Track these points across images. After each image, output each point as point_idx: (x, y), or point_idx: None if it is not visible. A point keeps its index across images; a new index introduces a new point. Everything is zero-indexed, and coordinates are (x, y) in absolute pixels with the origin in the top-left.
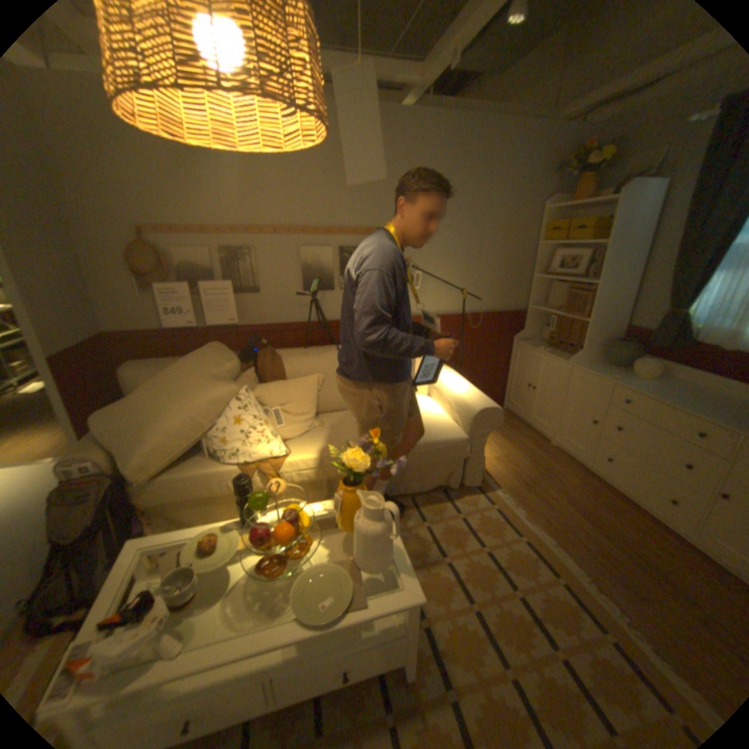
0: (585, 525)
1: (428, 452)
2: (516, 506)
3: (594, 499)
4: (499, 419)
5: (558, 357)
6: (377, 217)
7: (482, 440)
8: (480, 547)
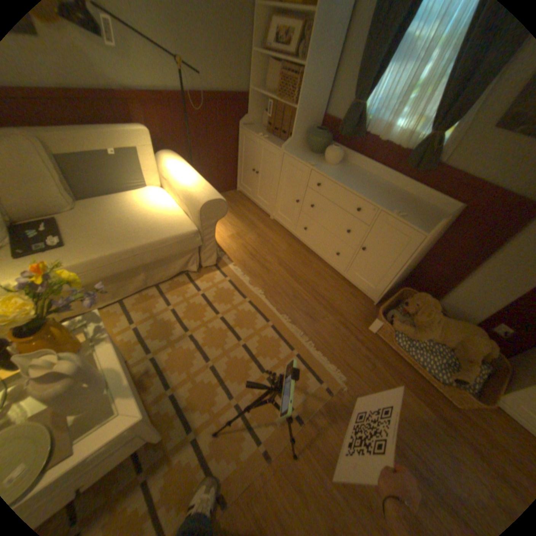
0: (287, 278)
1: (159, 250)
2: (242, 275)
3: (294, 258)
4: (223, 209)
5: (274, 145)
6: None
7: (211, 230)
8: (215, 315)
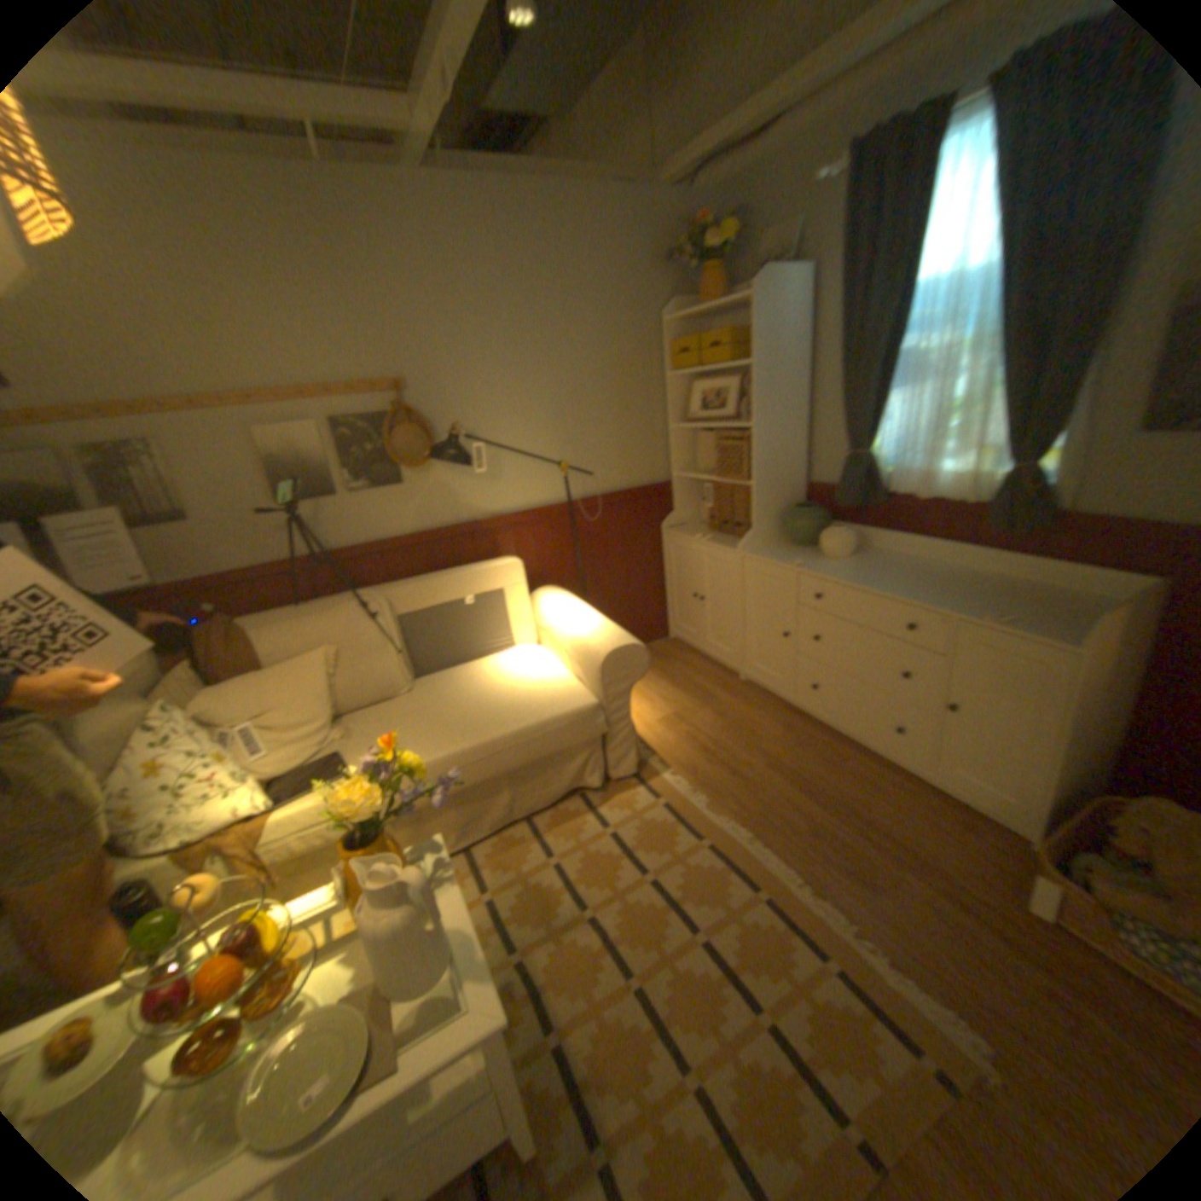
0: (790, 795)
1: (533, 742)
2: (690, 793)
3: (802, 751)
4: (639, 661)
5: (721, 546)
6: (386, 361)
7: (621, 701)
8: (638, 875)
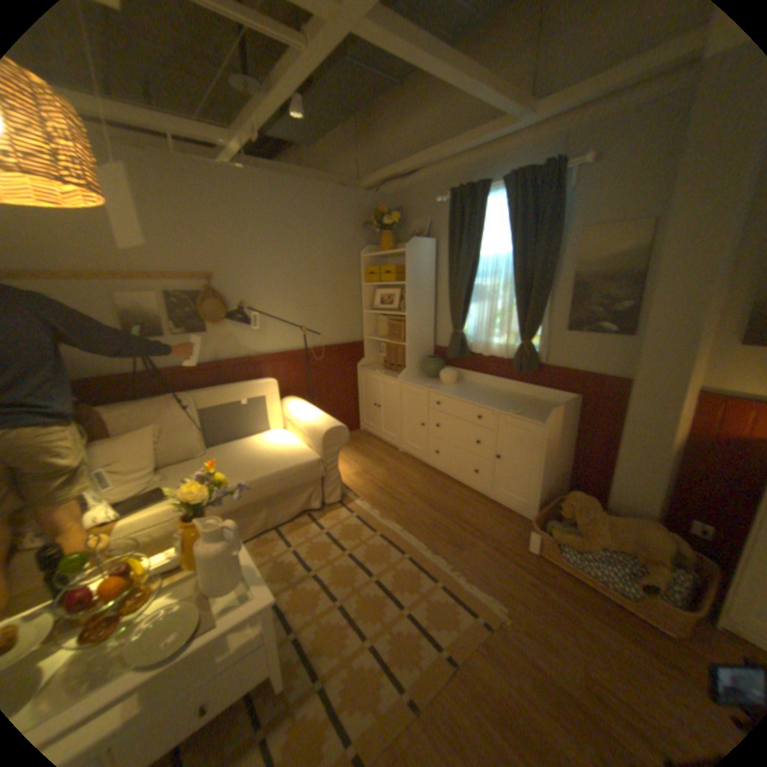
0: (423, 508)
1: (284, 479)
2: (371, 509)
3: (430, 486)
4: (344, 436)
5: (391, 377)
6: (204, 263)
7: (334, 458)
8: (341, 552)
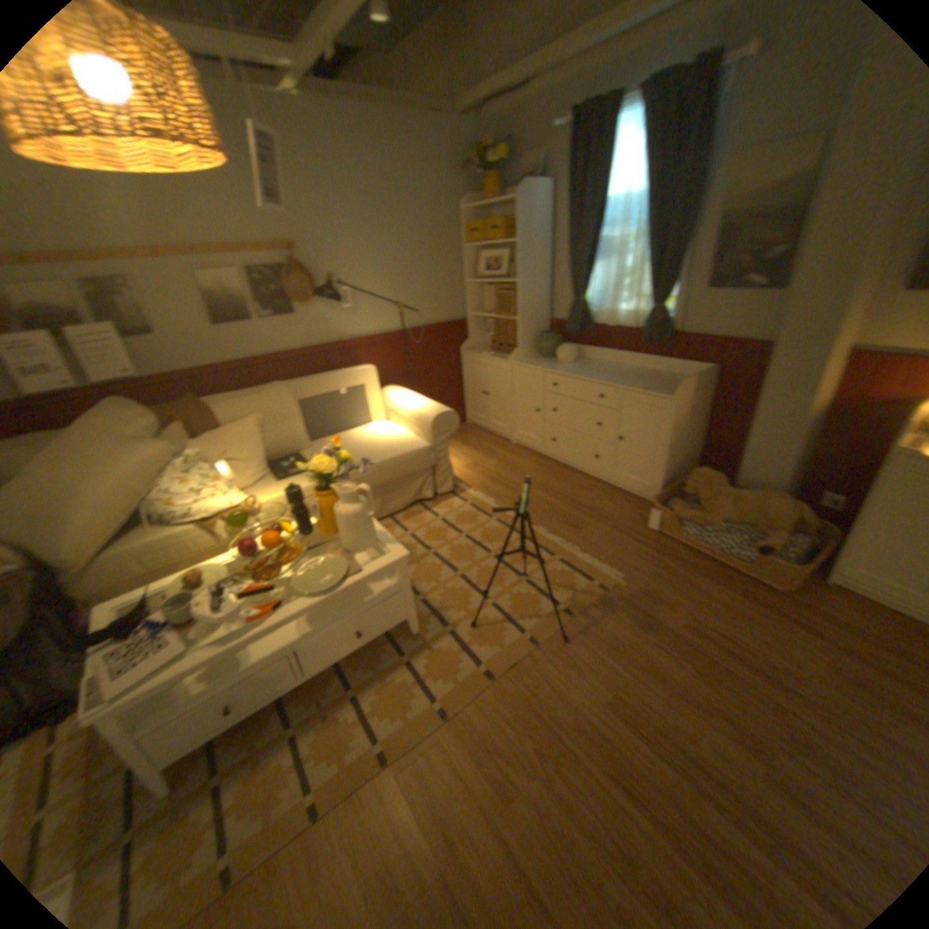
0: (538, 495)
1: (394, 467)
2: (484, 498)
3: (545, 476)
4: (453, 422)
5: (499, 360)
6: (281, 229)
7: (443, 446)
8: (457, 534)
